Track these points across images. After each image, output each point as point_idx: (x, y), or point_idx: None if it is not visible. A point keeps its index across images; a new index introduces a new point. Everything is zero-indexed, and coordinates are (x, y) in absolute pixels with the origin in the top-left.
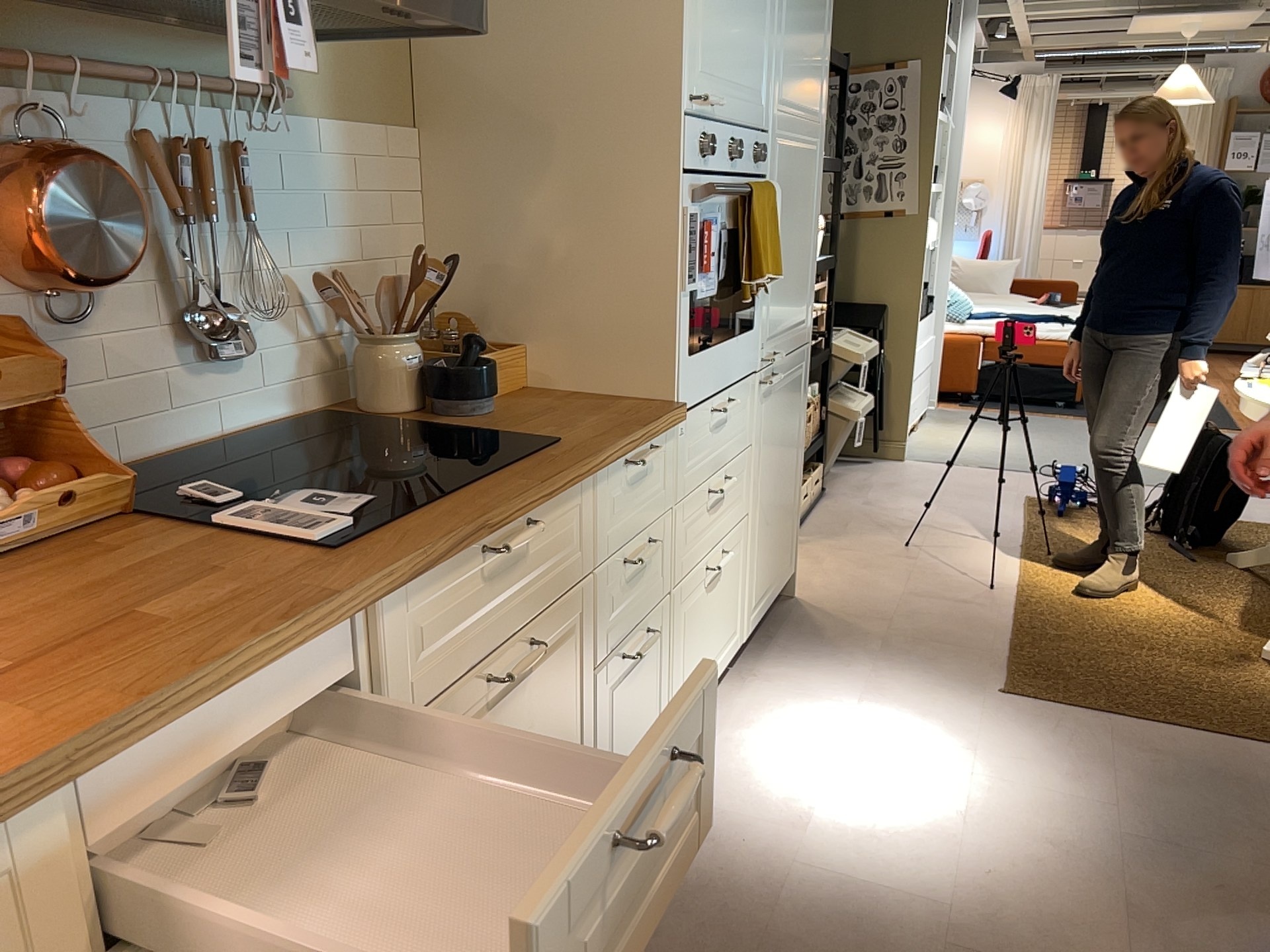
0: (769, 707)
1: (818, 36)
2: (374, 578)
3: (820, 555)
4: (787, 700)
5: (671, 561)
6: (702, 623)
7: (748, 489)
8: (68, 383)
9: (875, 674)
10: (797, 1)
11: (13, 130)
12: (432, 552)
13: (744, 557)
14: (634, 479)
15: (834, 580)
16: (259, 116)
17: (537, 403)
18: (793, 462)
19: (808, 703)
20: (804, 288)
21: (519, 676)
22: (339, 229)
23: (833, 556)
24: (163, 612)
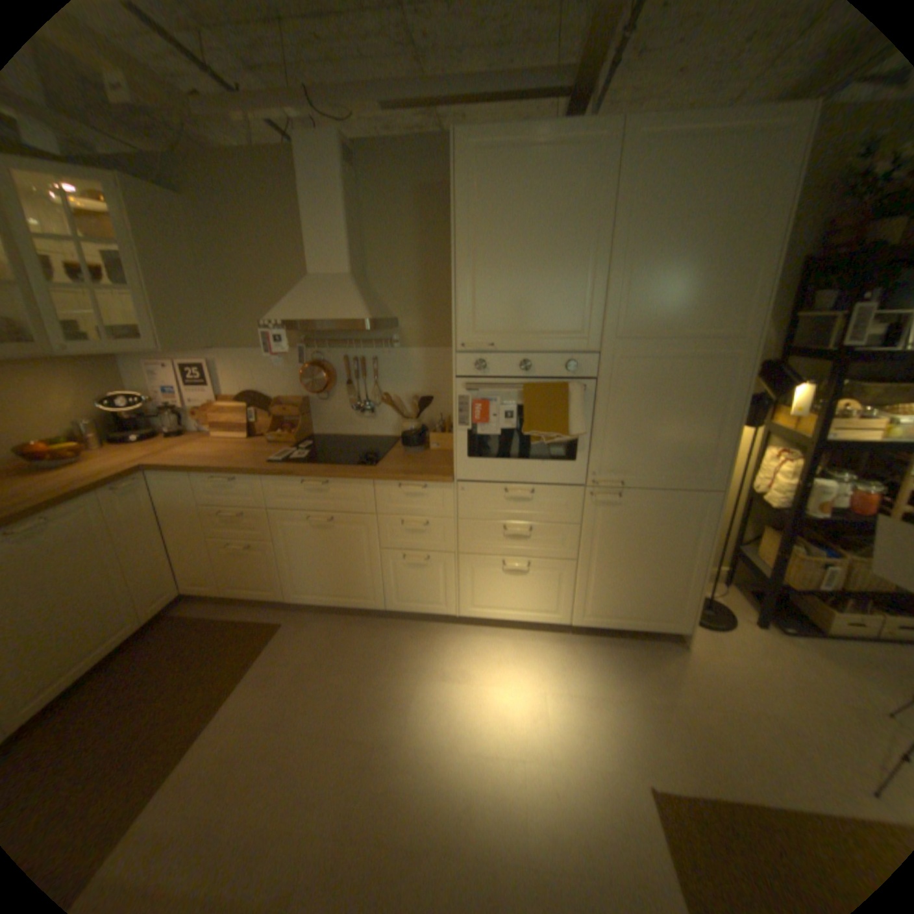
0: (541, 656)
1: (724, 274)
2: (254, 471)
3: (781, 657)
4: (554, 663)
5: (454, 540)
6: (499, 585)
7: (571, 546)
8: (325, 414)
9: (616, 705)
10: (656, 262)
11: (311, 358)
12: (273, 473)
13: (568, 581)
14: (408, 494)
15: (743, 670)
16: (384, 349)
17: (432, 456)
18: (676, 562)
19: (556, 672)
20: (697, 452)
21: (328, 526)
22: (418, 382)
23: (790, 665)
24: (235, 460)
